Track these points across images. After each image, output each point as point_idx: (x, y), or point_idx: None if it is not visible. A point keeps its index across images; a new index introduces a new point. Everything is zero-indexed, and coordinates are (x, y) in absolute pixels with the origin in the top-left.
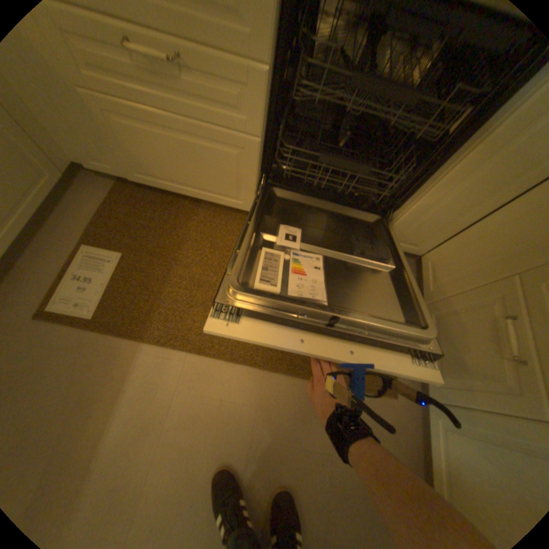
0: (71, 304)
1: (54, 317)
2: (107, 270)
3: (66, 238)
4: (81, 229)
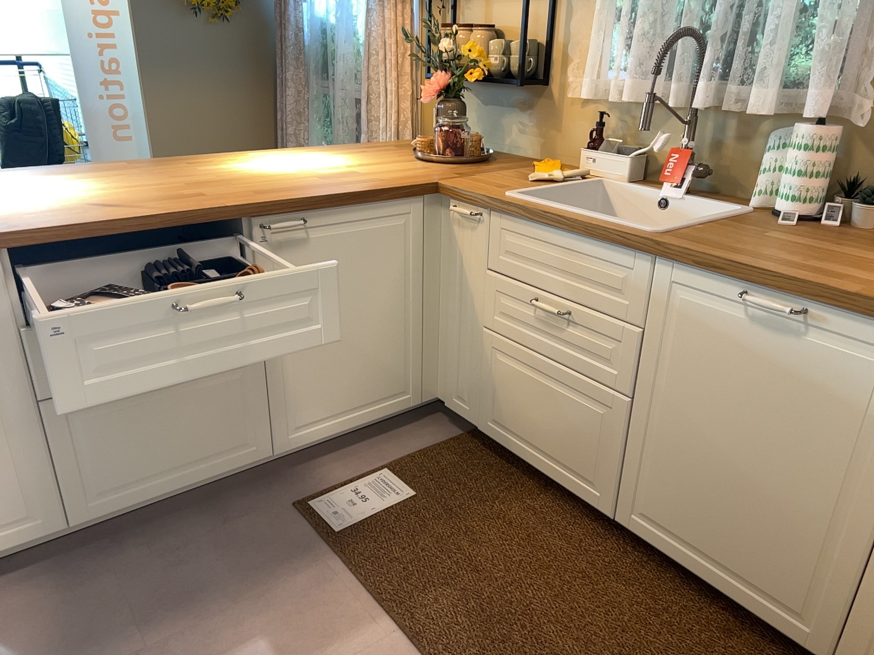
0: (333, 510)
1: (310, 512)
2: (390, 501)
3: (377, 458)
4: (397, 457)
